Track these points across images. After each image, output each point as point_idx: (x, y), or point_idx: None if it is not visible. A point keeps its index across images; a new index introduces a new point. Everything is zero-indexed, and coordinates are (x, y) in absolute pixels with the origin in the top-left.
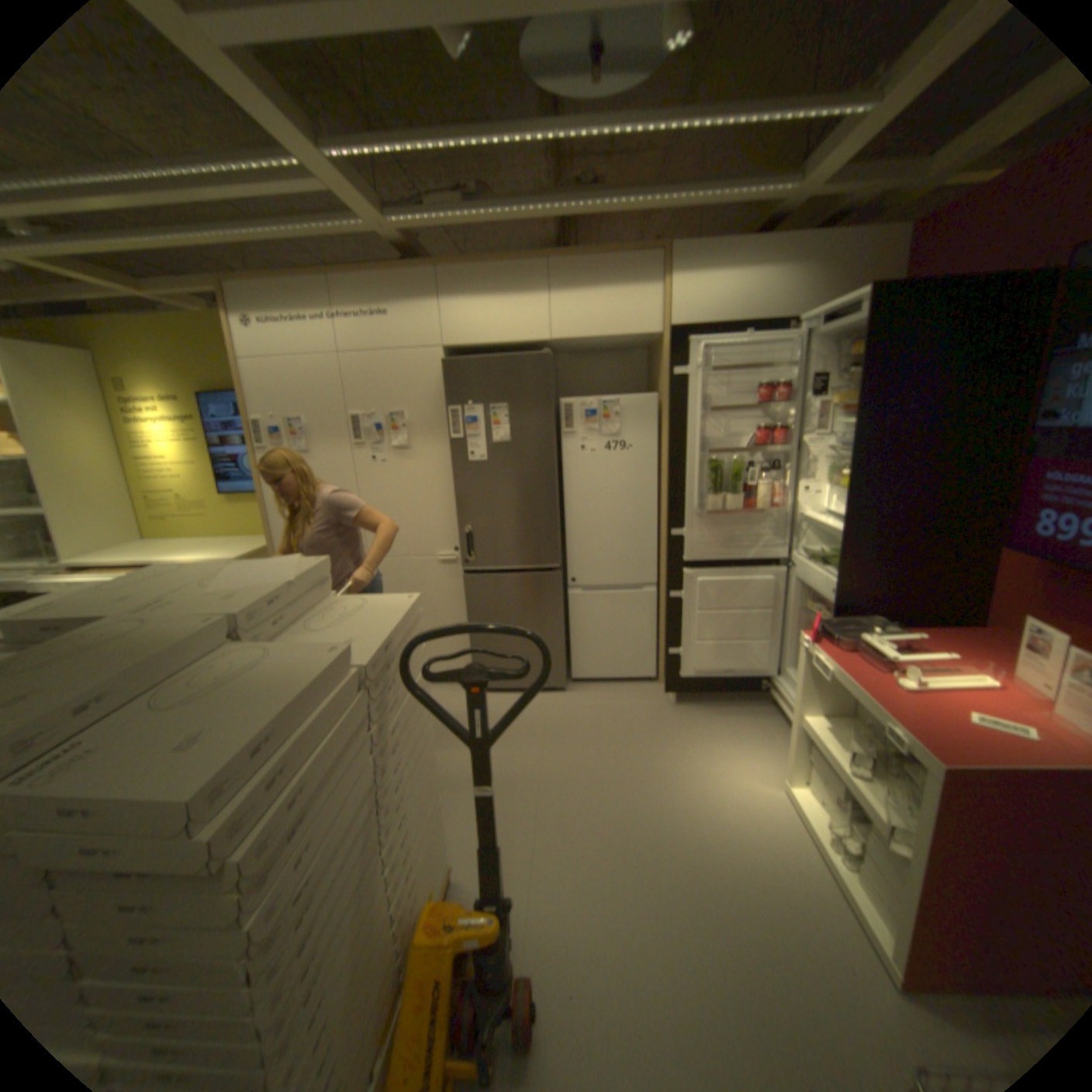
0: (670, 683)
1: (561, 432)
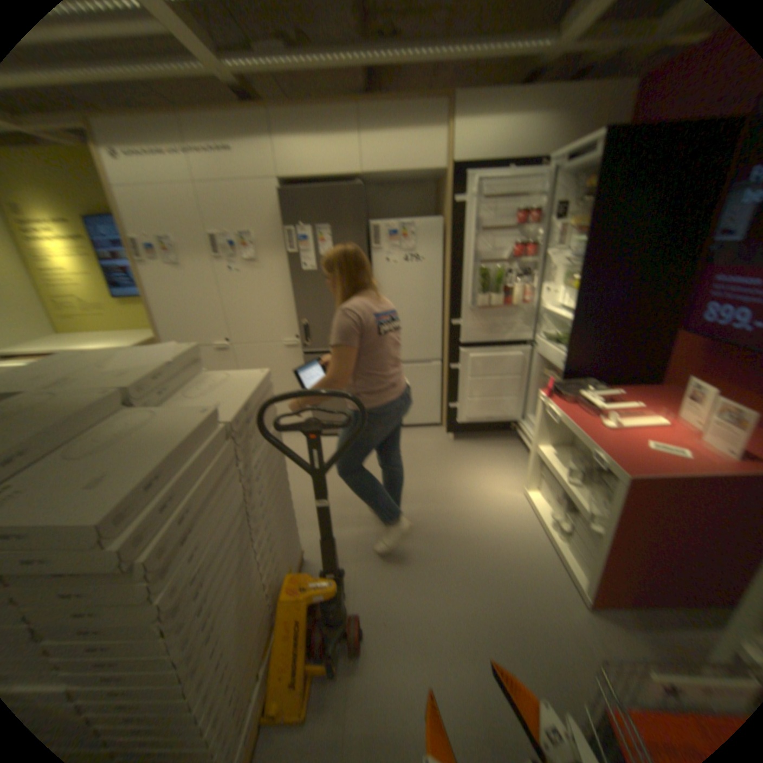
0: (450, 428)
1: (373, 249)
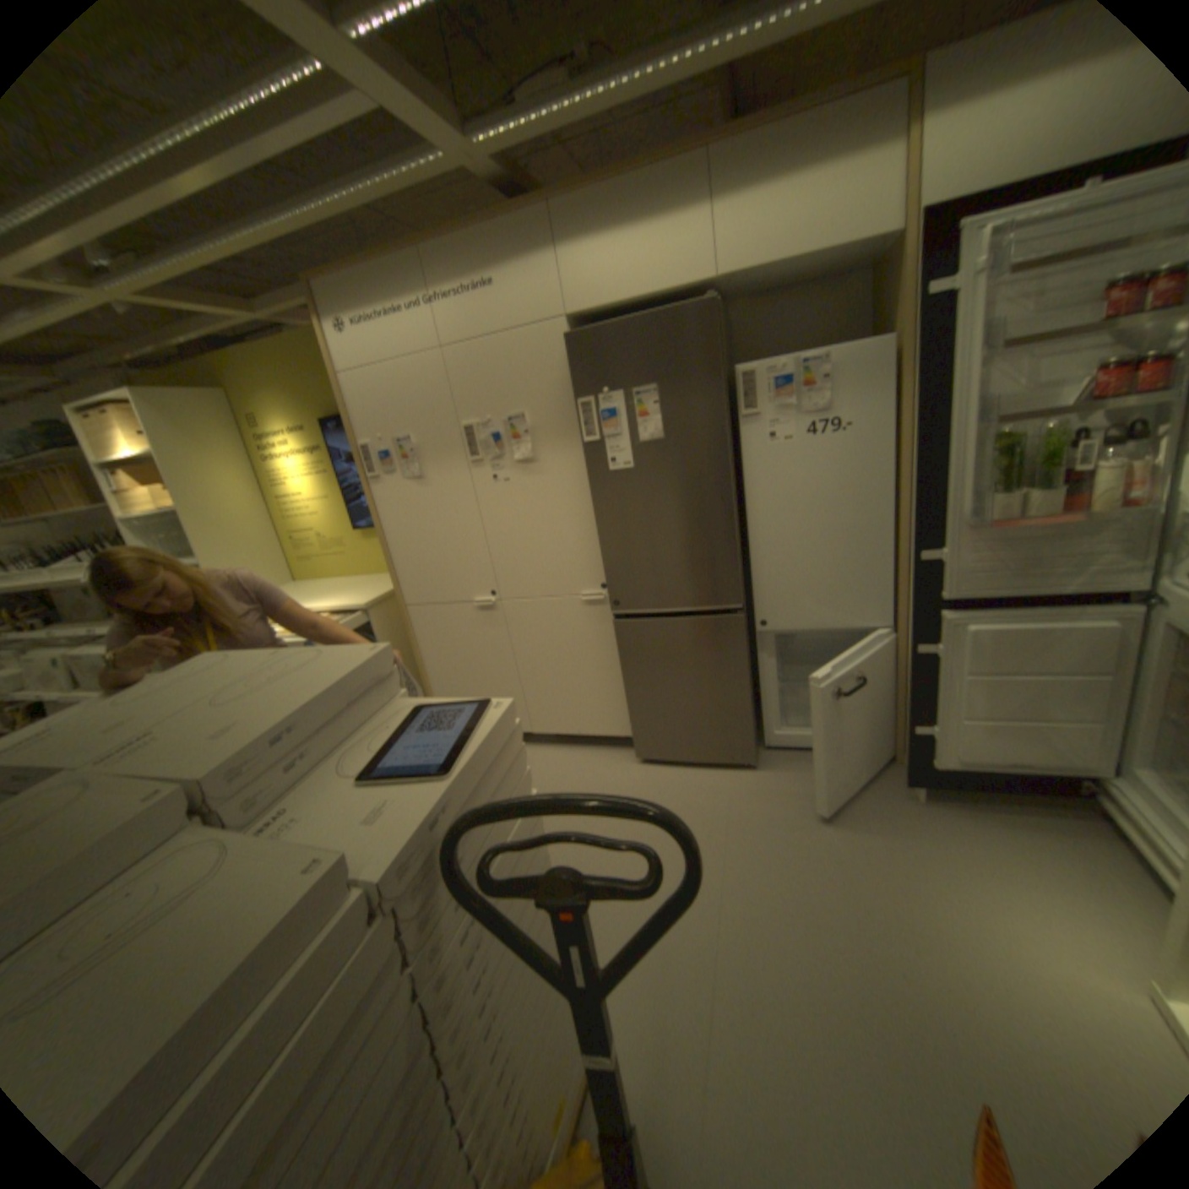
0: (916, 775)
1: (738, 415)
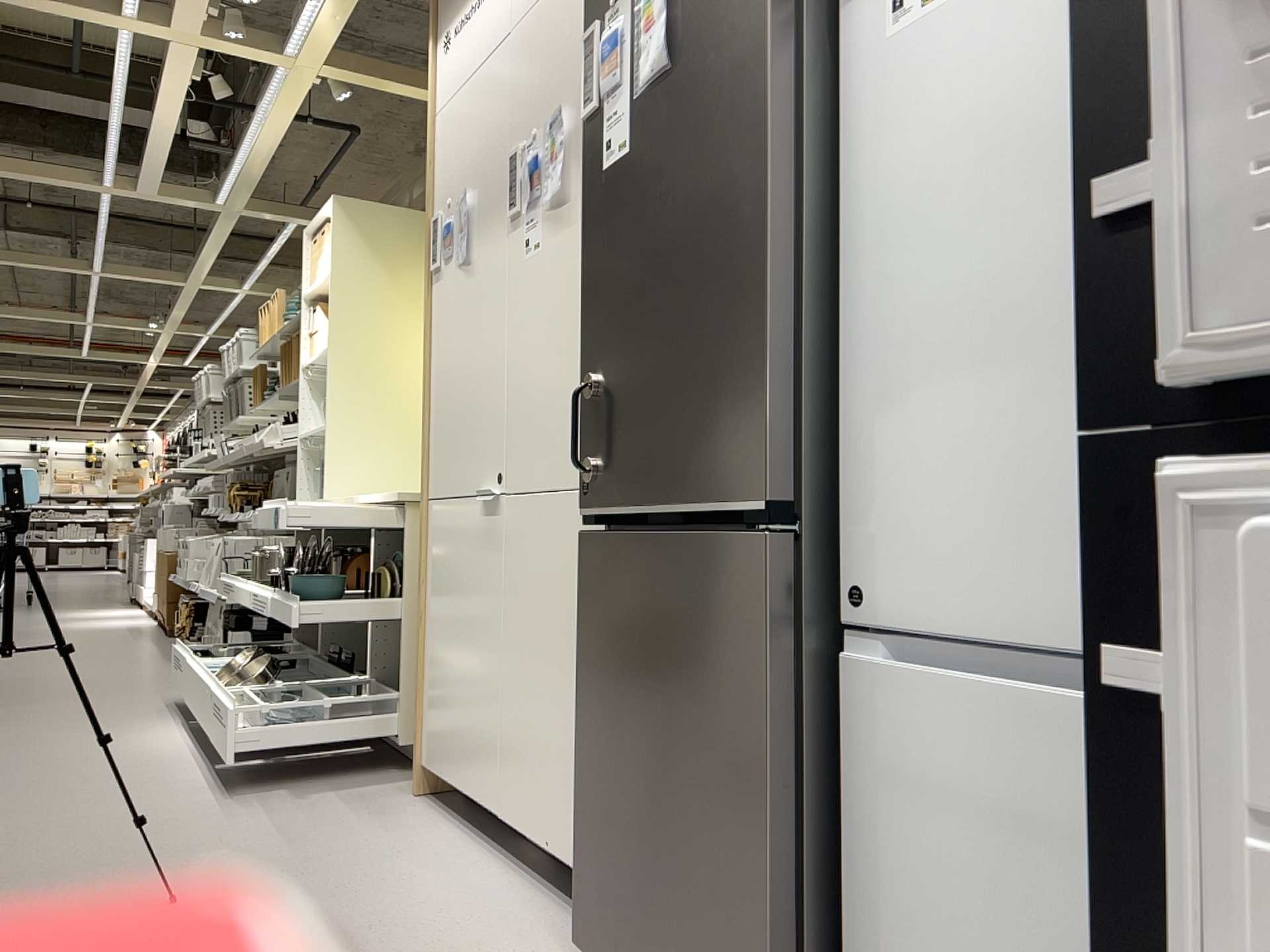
0: None
1: None
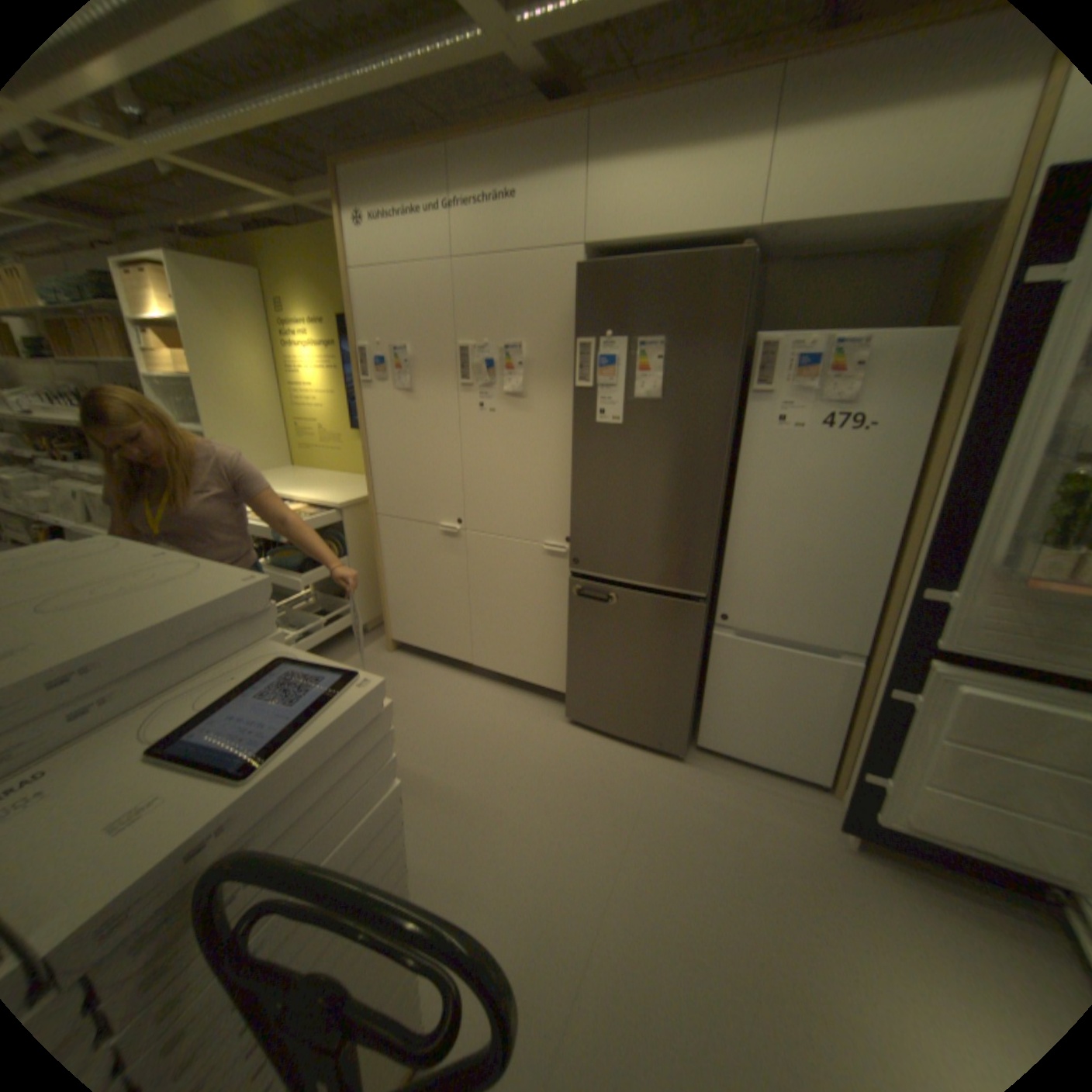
0: (855, 821)
1: (750, 388)
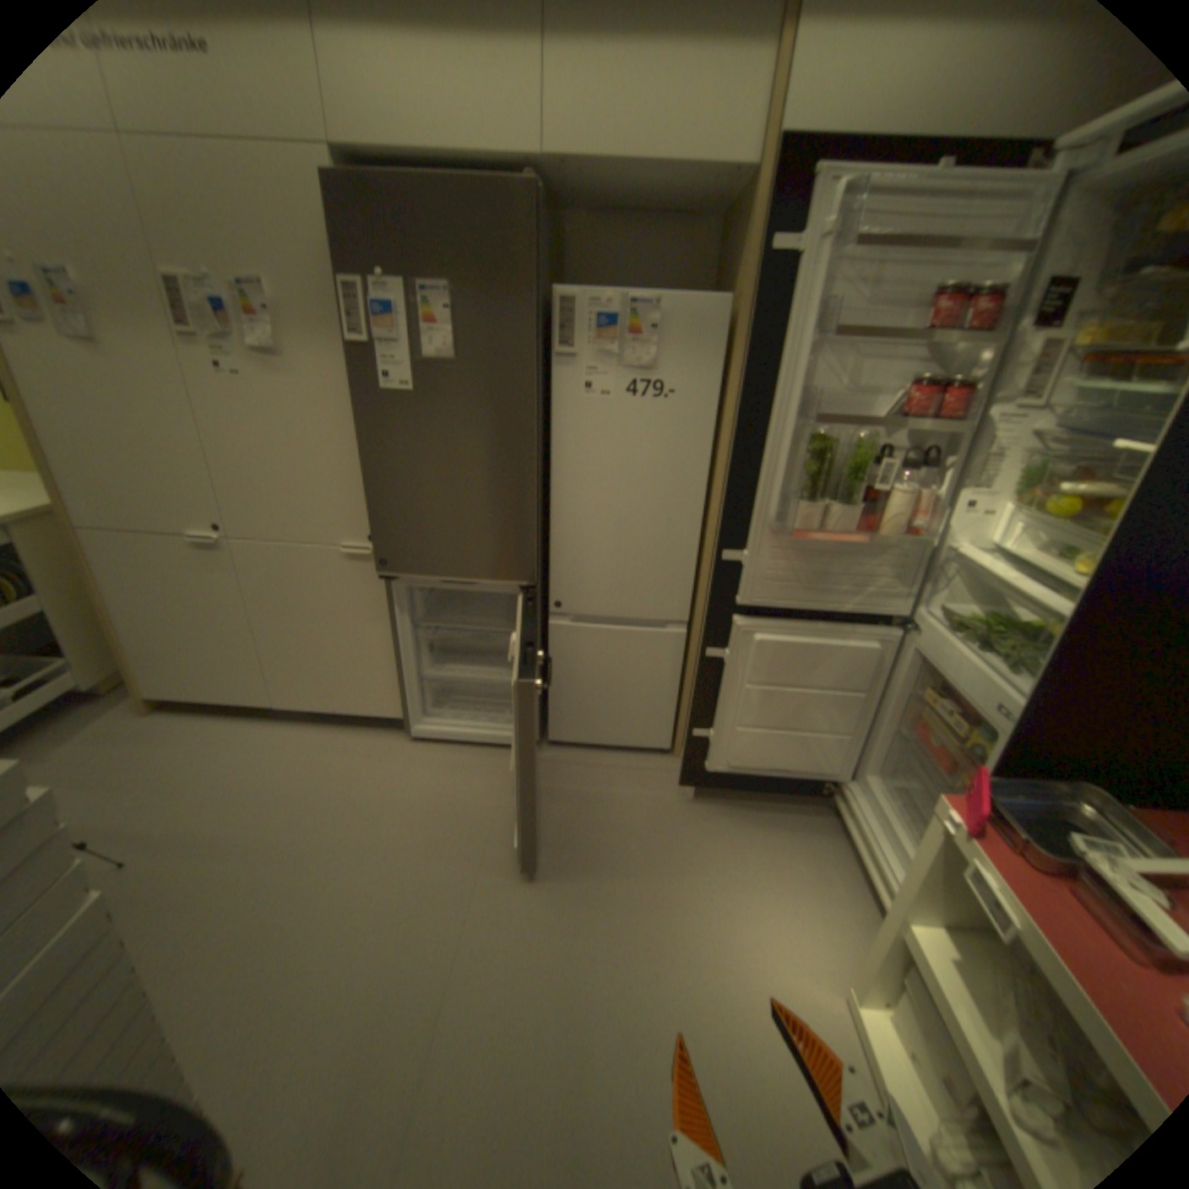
0: (688, 773)
1: (554, 351)
